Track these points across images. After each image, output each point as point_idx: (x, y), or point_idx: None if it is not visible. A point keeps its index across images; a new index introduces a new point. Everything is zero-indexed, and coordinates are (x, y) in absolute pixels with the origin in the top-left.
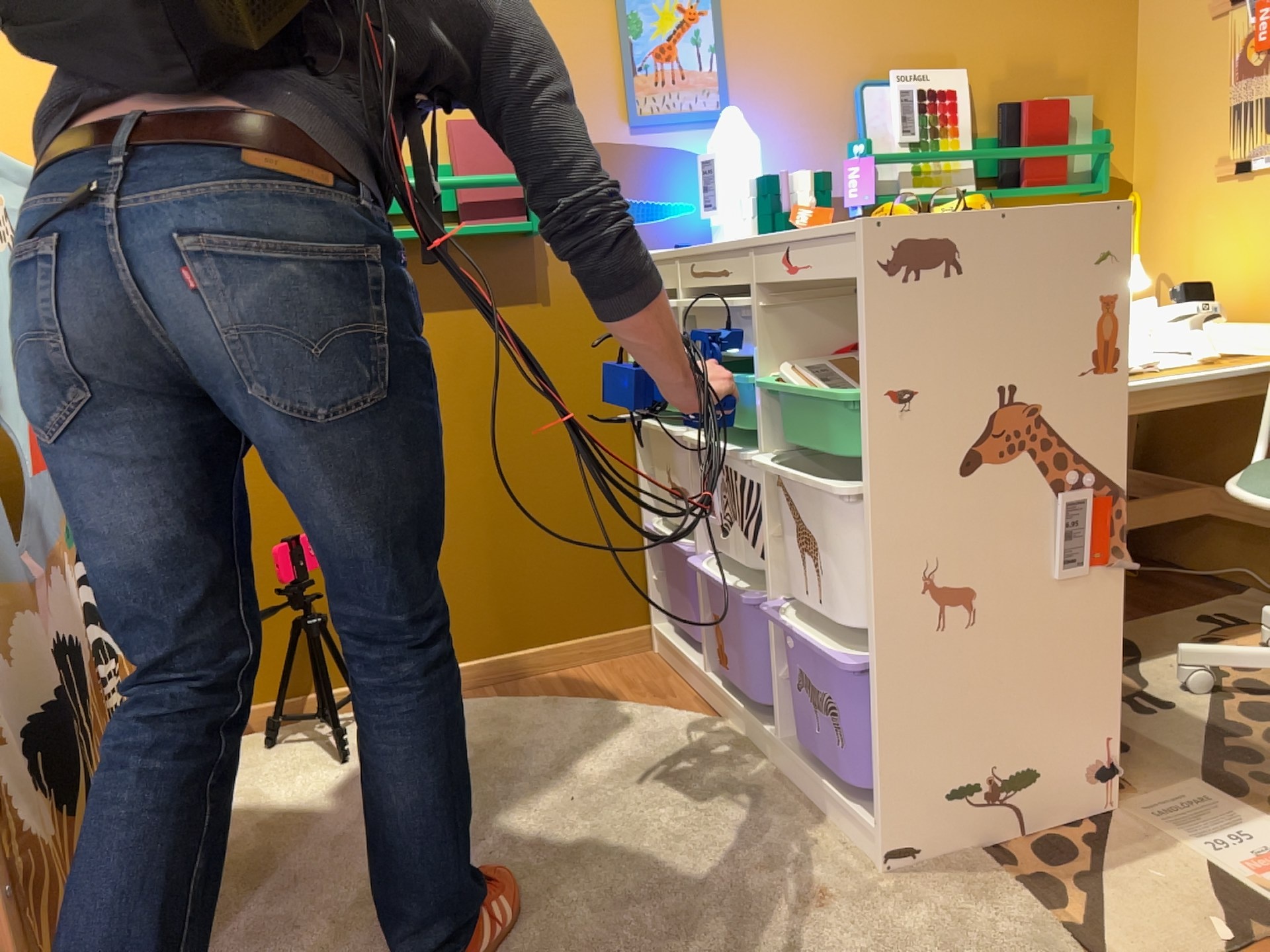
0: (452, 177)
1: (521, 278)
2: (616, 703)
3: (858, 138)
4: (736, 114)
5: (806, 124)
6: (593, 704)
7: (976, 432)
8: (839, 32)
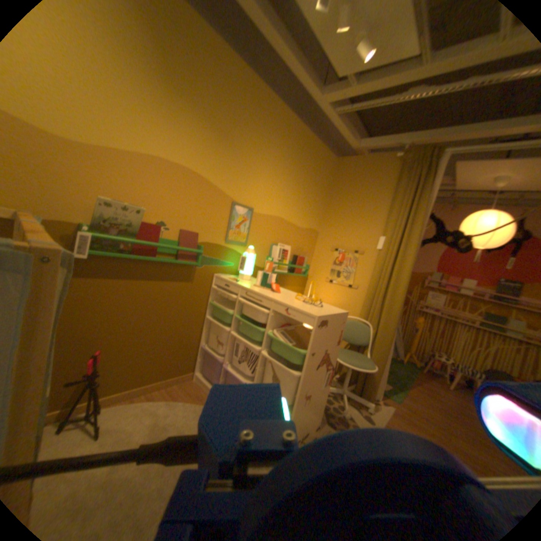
0: (178, 246)
1: (187, 277)
2: (189, 405)
3: (269, 256)
4: (252, 249)
5: (260, 251)
6: (183, 406)
7: (320, 359)
8: (271, 232)
